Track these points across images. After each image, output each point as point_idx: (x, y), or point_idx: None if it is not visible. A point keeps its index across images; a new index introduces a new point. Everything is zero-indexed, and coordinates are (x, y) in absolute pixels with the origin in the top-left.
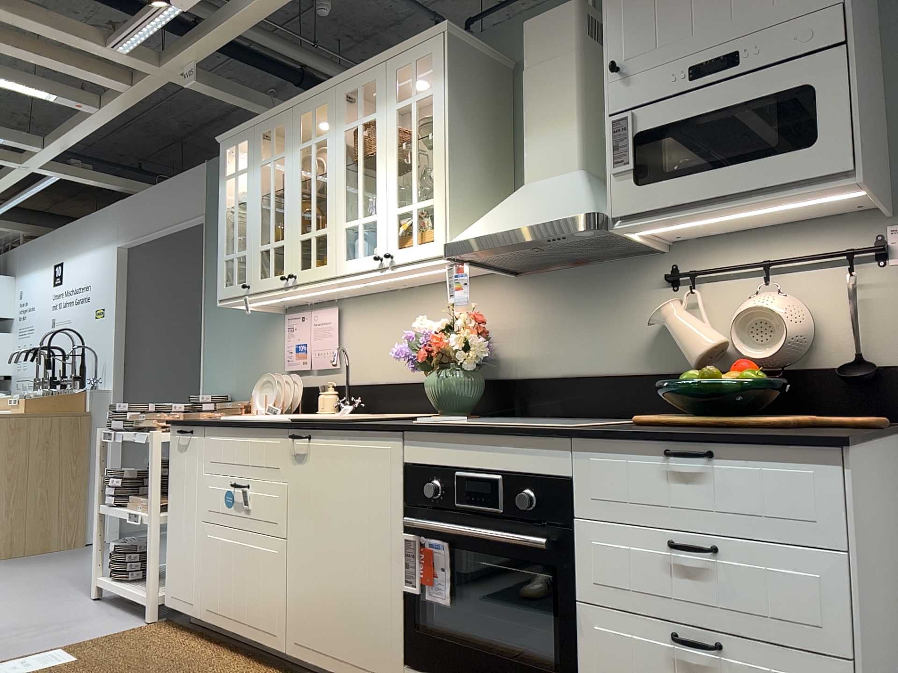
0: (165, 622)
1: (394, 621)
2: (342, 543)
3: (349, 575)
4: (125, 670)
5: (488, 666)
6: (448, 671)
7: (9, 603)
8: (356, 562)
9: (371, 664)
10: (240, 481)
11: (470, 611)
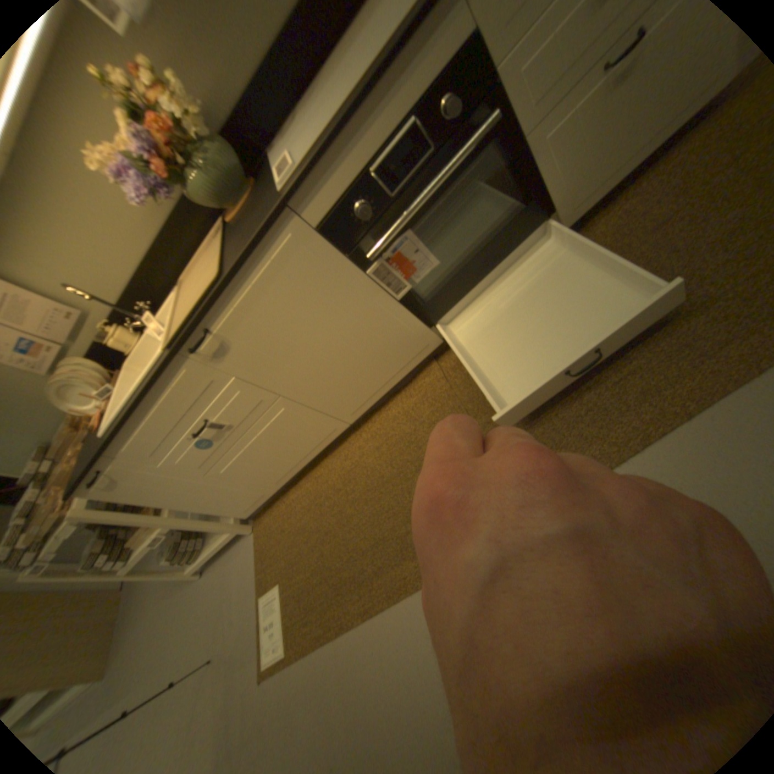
0: (256, 519)
1: (406, 320)
2: (325, 339)
3: (351, 345)
4: (308, 543)
5: (484, 258)
6: (460, 293)
7: (176, 646)
8: (348, 333)
9: (410, 355)
10: (195, 428)
11: (439, 255)
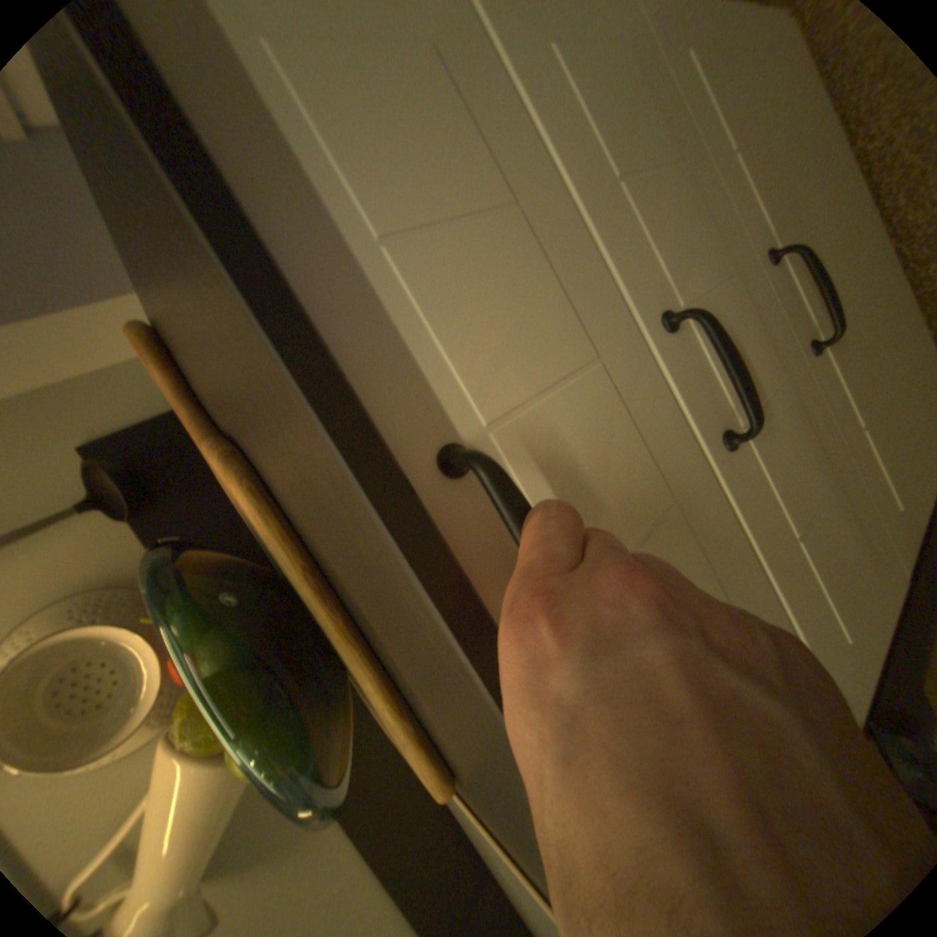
0: None
1: None
2: None
3: None
4: None
5: None
6: None
7: None
8: None
9: None
10: None
11: None
